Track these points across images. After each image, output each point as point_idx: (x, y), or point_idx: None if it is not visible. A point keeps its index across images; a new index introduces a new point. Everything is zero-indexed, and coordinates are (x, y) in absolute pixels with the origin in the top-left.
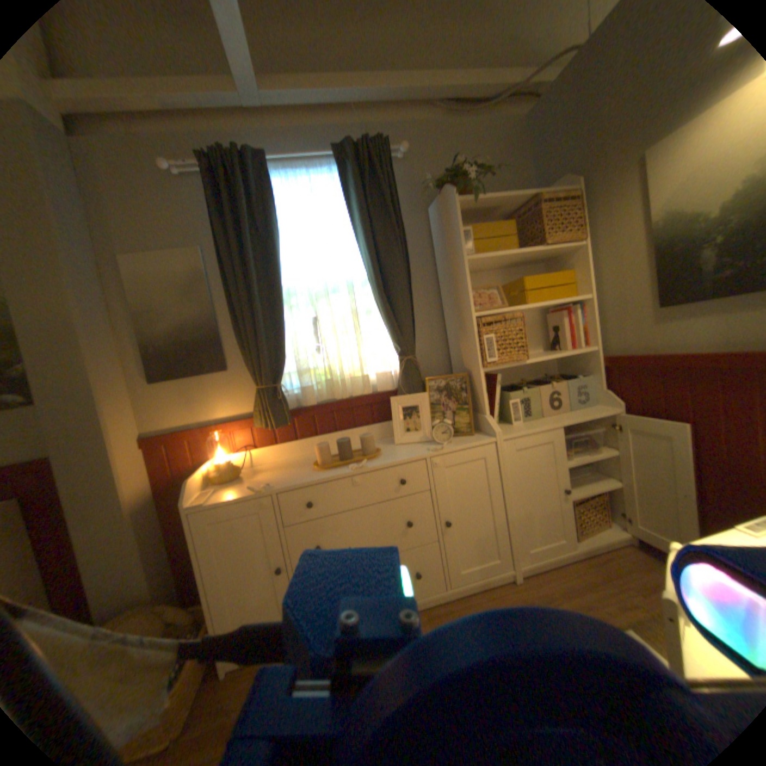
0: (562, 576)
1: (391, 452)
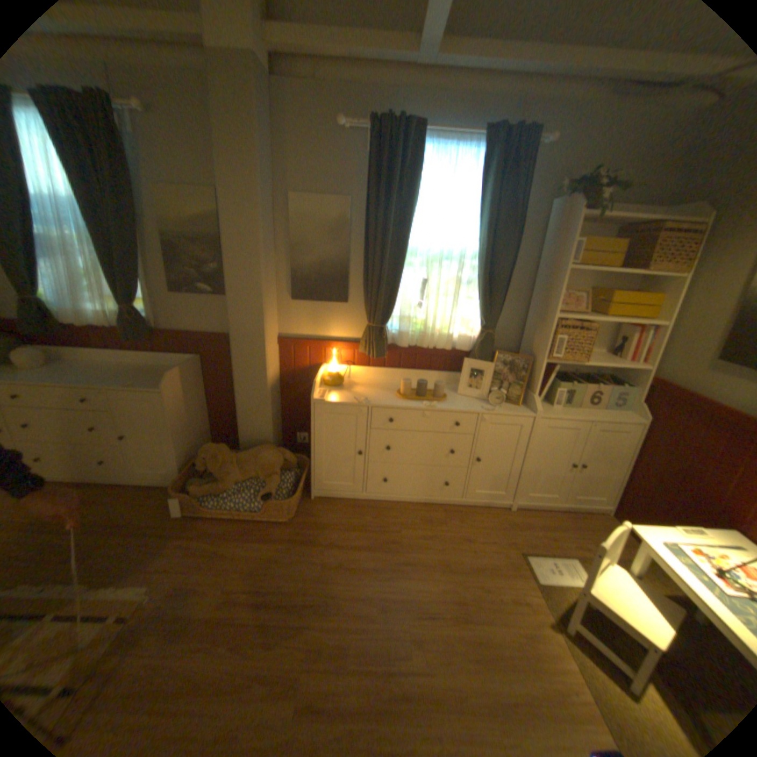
0: (545, 517)
1: (453, 401)
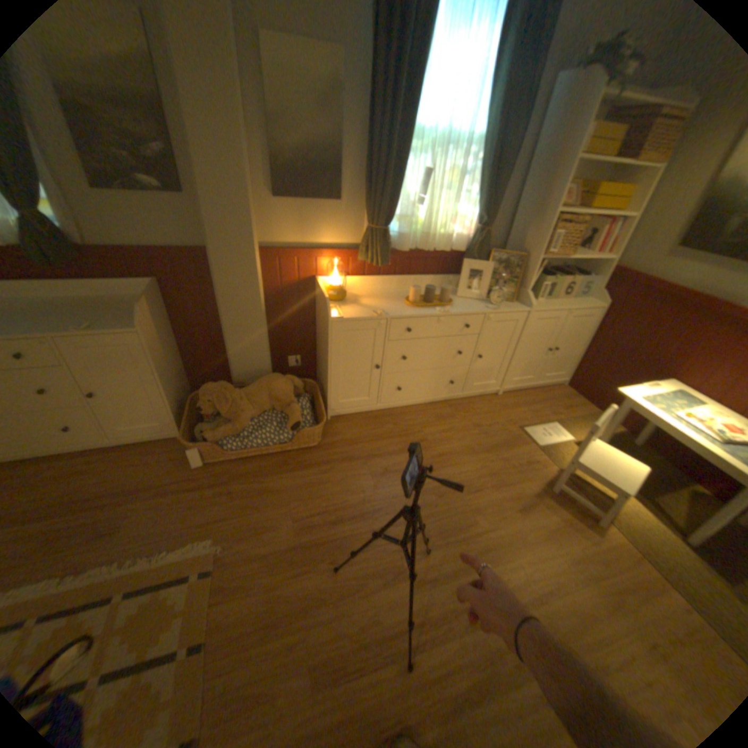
0: (521, 395)
1: (457, 304)
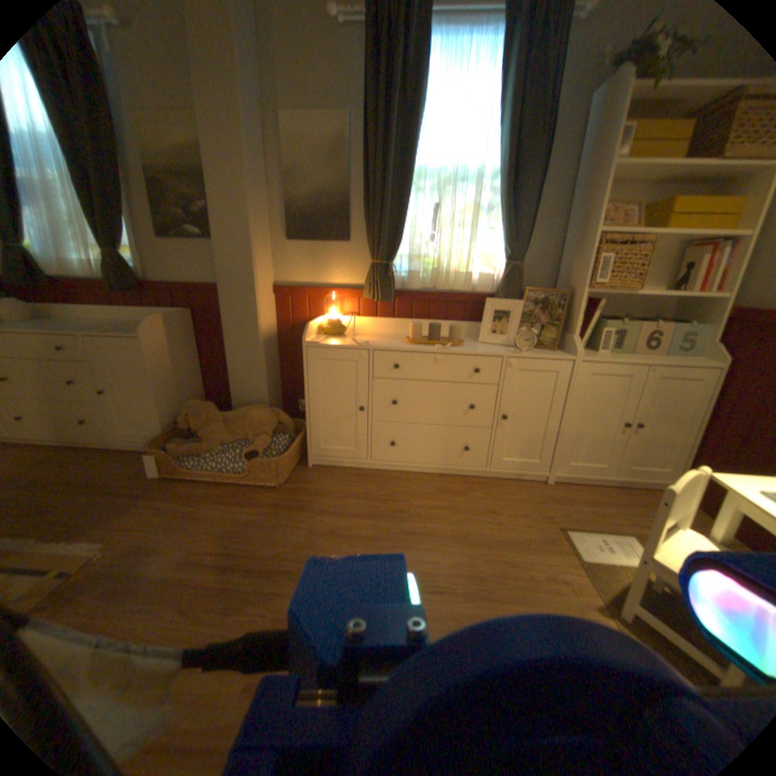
0: (591, 492)
1: (473, 346)
